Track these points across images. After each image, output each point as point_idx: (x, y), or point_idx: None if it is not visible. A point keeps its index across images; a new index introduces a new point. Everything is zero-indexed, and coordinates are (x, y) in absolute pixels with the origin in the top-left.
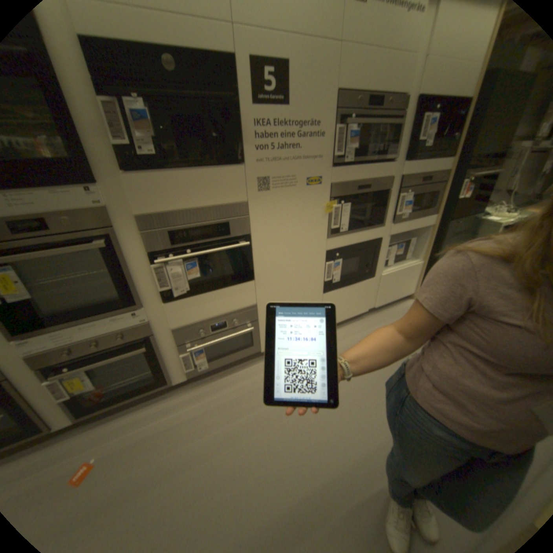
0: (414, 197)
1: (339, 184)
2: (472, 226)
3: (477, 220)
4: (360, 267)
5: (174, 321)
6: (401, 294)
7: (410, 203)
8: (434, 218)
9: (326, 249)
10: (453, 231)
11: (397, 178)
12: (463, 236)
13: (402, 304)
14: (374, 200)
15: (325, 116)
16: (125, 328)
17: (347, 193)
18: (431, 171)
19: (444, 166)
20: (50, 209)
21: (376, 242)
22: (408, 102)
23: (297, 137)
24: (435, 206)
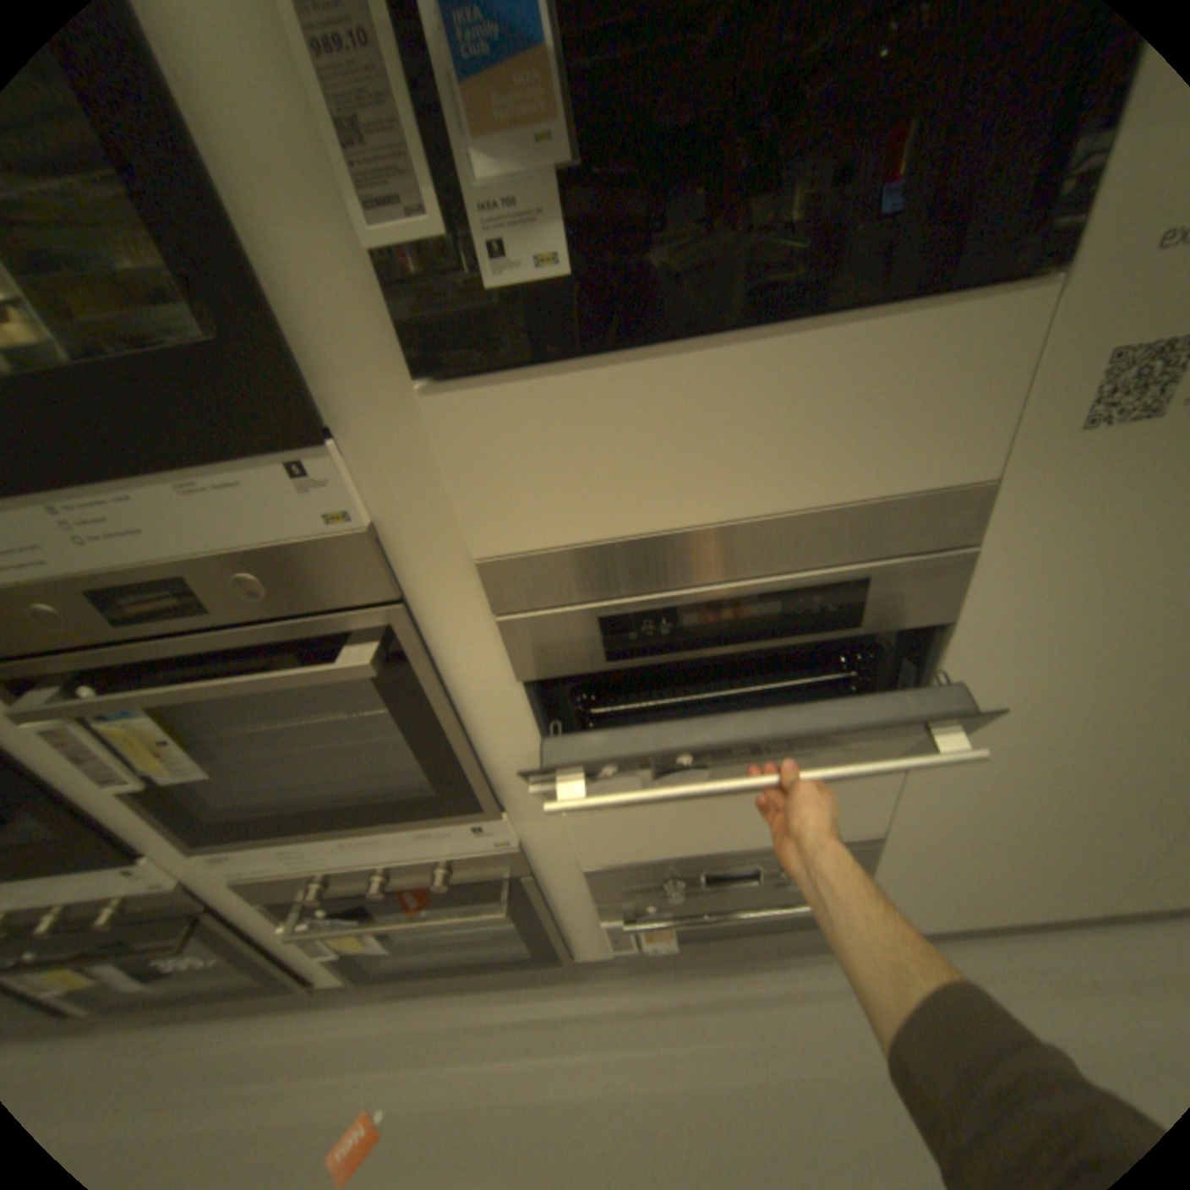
0: None
1: None
2: None
3: None
4: None
5: (596, 855)
6: None
7: None
8: None
9: None
10: None
11: None
12: None
13: None
14: None
15: None
16: (456, 857)
17: None
18: None
19: None
20: (194, 548)
21: None
22: None
23: None
24: None
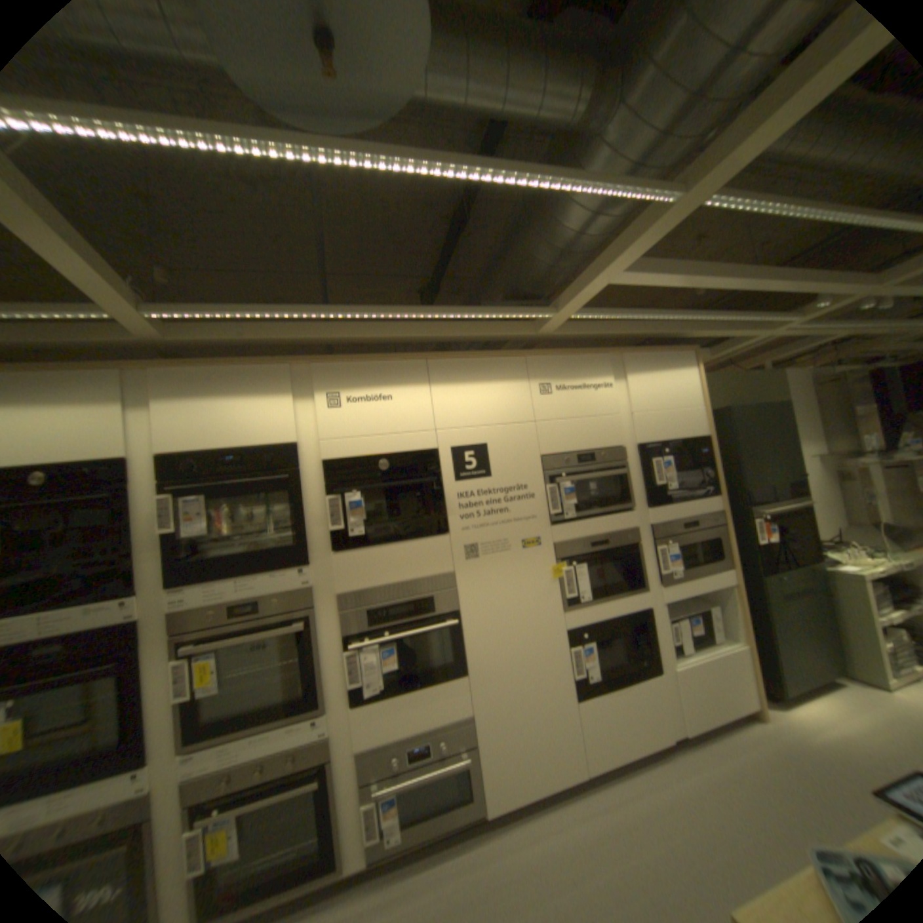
0: (680, 550)
1: (565, 543)
2: (814, 584)
3: (818, 575)
4: (630, 657)
5: (359, 740)
6: (731, 711)
7: (677, 557)
8: (732, 576)
9: (566, 629)
10: (781, 595)
11: (645, 530)
12: (807, 602)
13: (743, 735)
14: (619, 558)
15: (531, 480)
16: (298, 747)
17: (578, 552)
18: (692, 517)
19: (710, 508)
20: (265, 593)
21: (644, 617)
22: (626, 454)
23: (503, 502)
24: (724, 560)
